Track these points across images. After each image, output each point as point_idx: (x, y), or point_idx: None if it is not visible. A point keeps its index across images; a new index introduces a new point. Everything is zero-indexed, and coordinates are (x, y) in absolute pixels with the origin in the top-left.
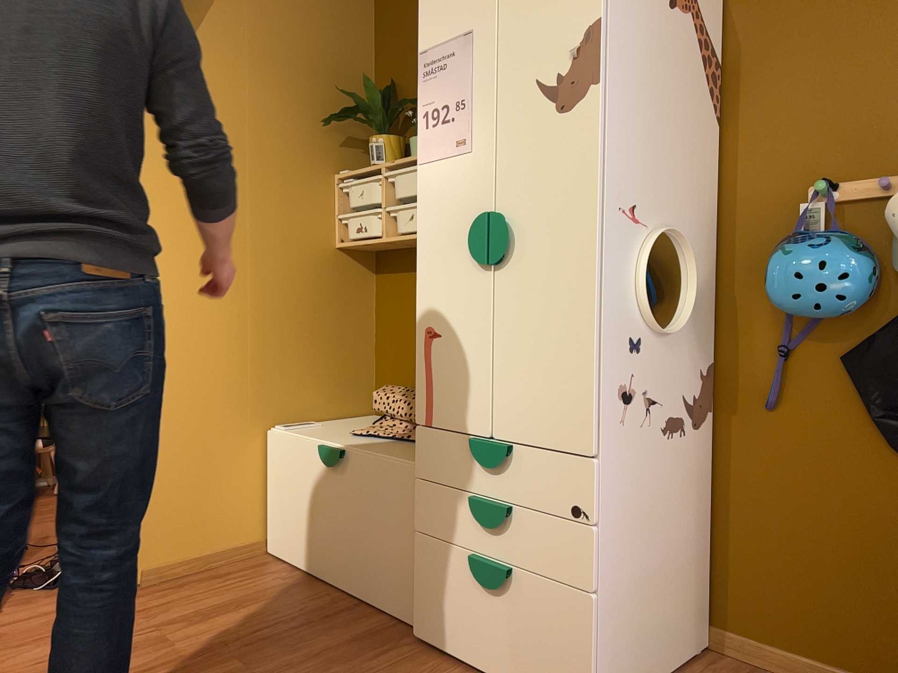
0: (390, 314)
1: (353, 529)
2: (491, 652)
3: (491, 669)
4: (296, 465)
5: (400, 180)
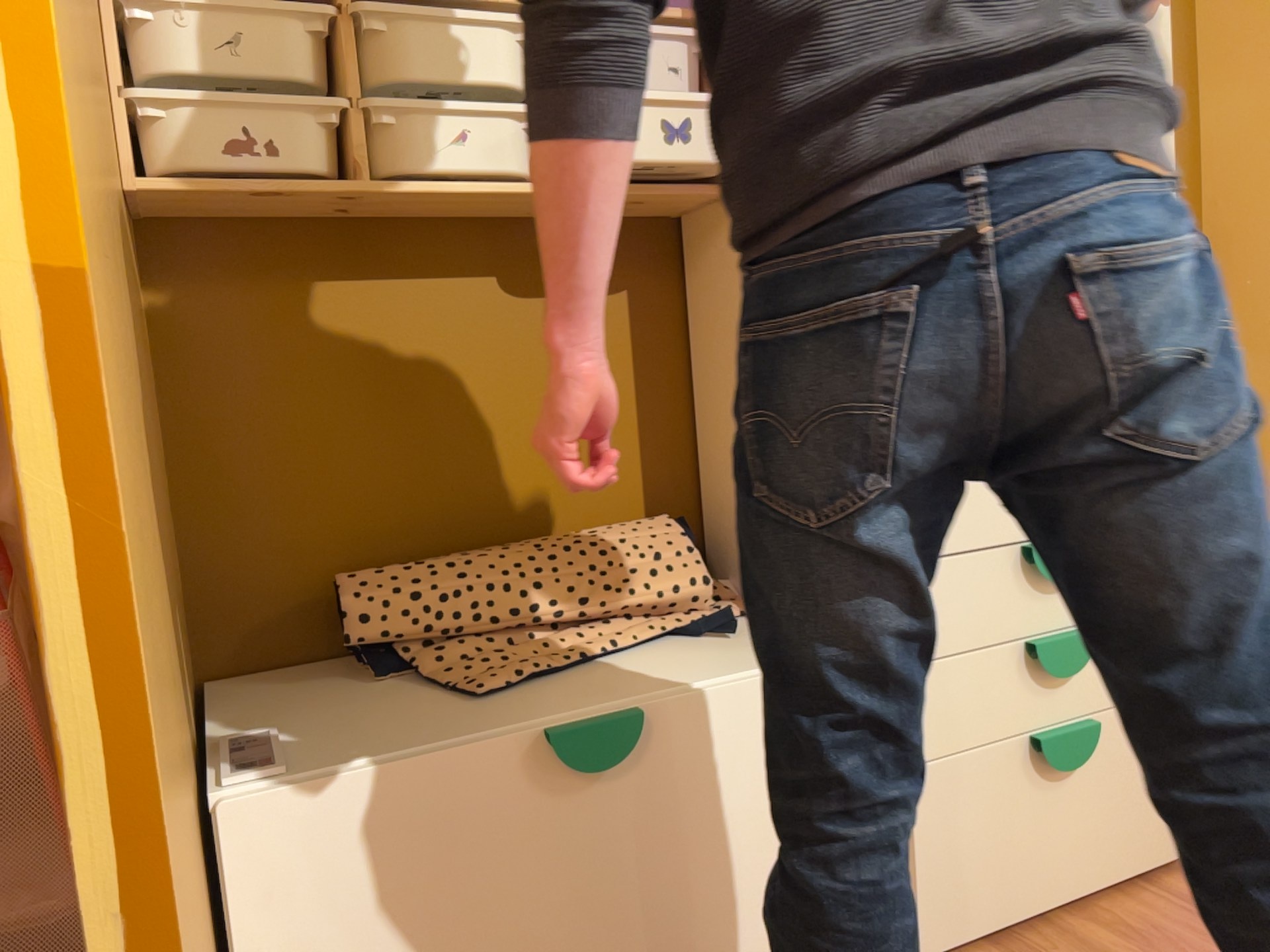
0: (235, 397)
1: (687, 878)
2: (1066, 863)
3: (1067, 890)
4: (418, 844)
5: (417, 41)
